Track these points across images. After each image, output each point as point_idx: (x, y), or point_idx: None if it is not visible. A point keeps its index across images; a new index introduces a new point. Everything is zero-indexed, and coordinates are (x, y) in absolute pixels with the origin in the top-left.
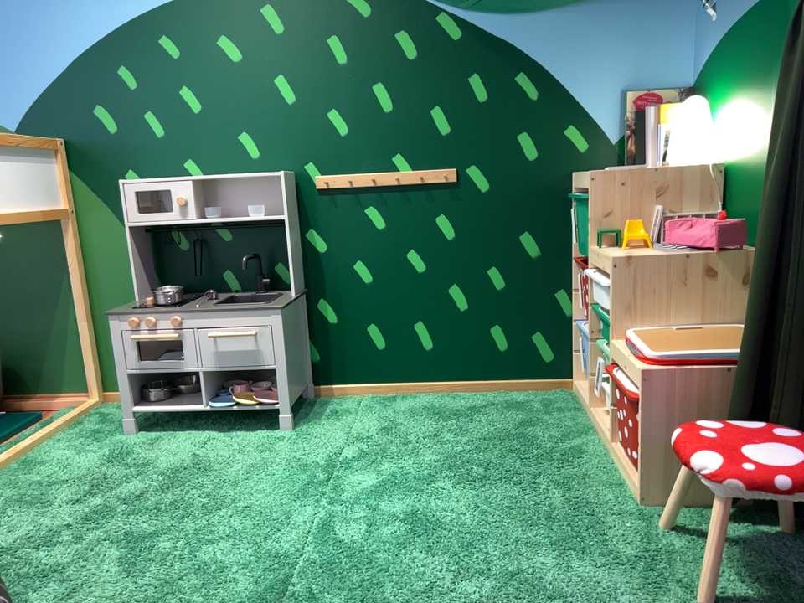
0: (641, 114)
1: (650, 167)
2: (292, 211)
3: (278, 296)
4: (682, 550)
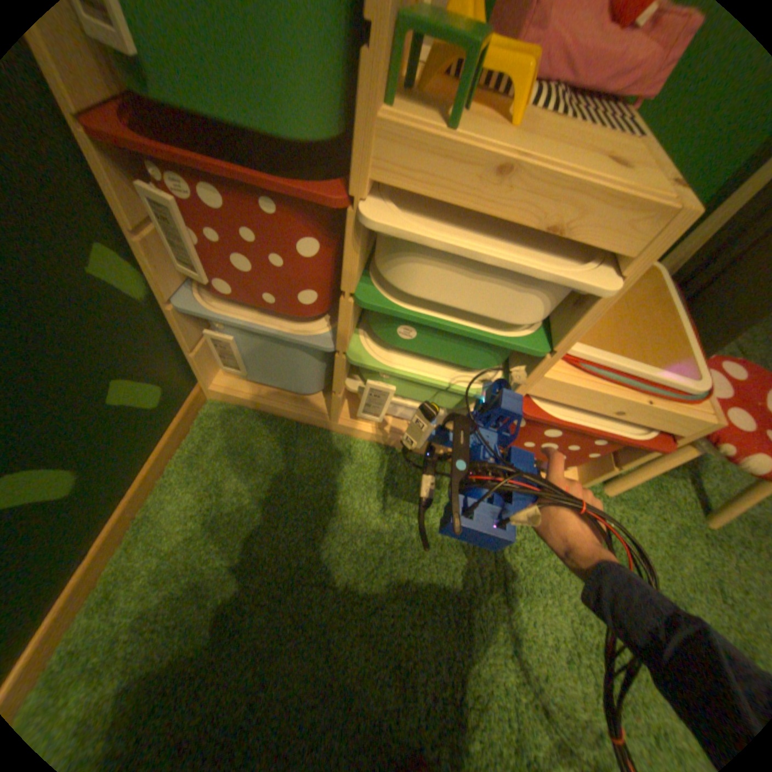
0: None
1: None
2: None
3: None
4: (638, 496)
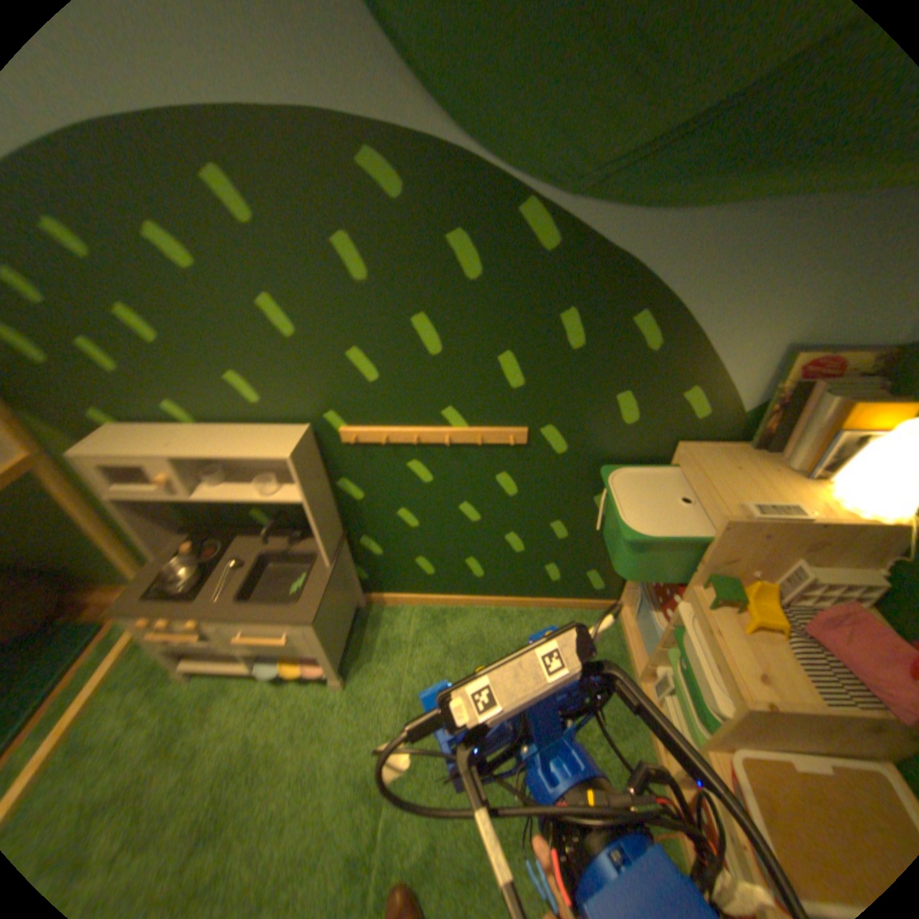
0: (811, 388)
1: (816, 512)
2: (317, 473)
3: (313, 563)
4: None
